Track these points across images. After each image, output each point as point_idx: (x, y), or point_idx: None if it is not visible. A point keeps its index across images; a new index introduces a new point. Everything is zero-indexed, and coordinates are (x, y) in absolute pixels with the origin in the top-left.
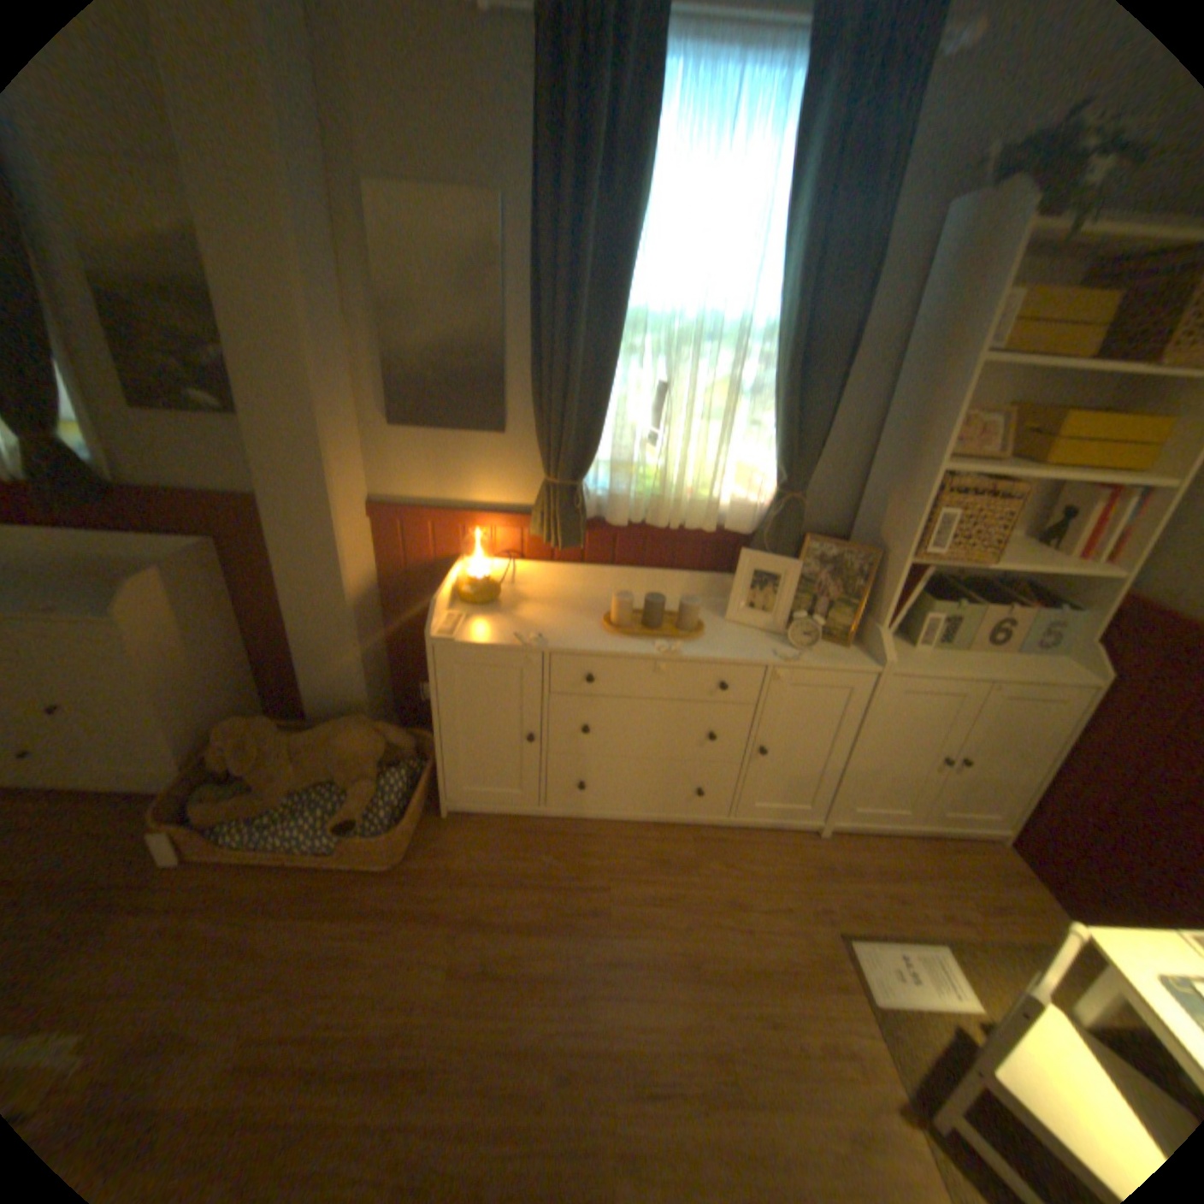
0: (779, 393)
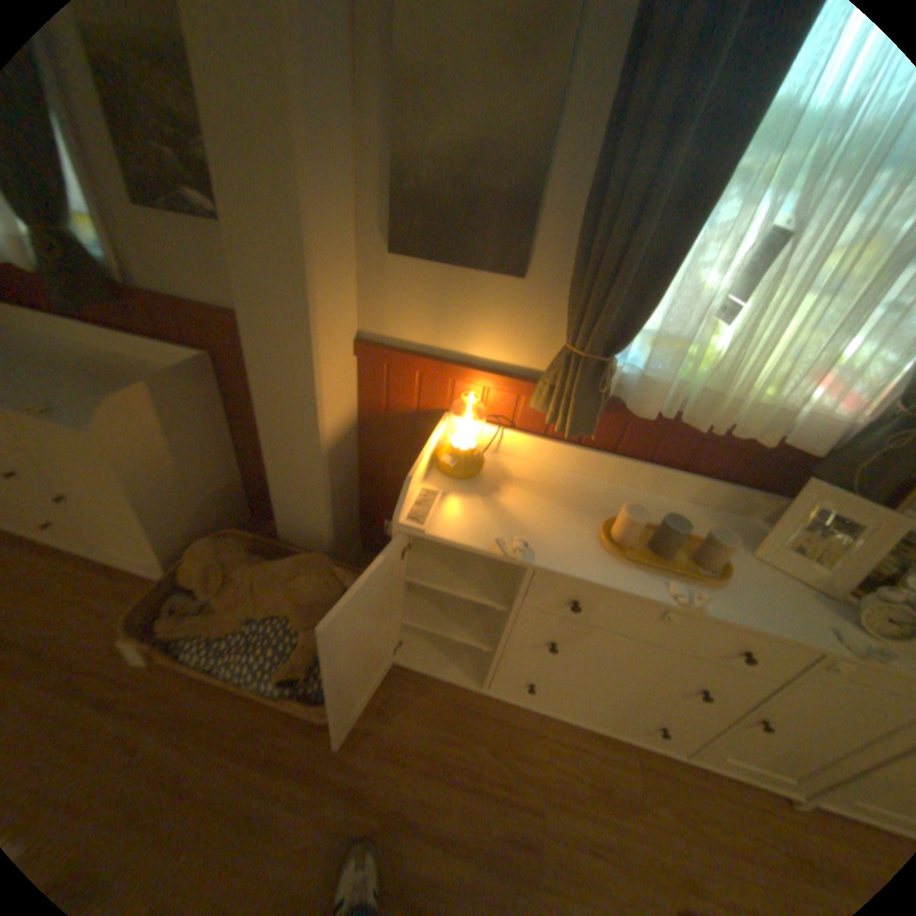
0: None
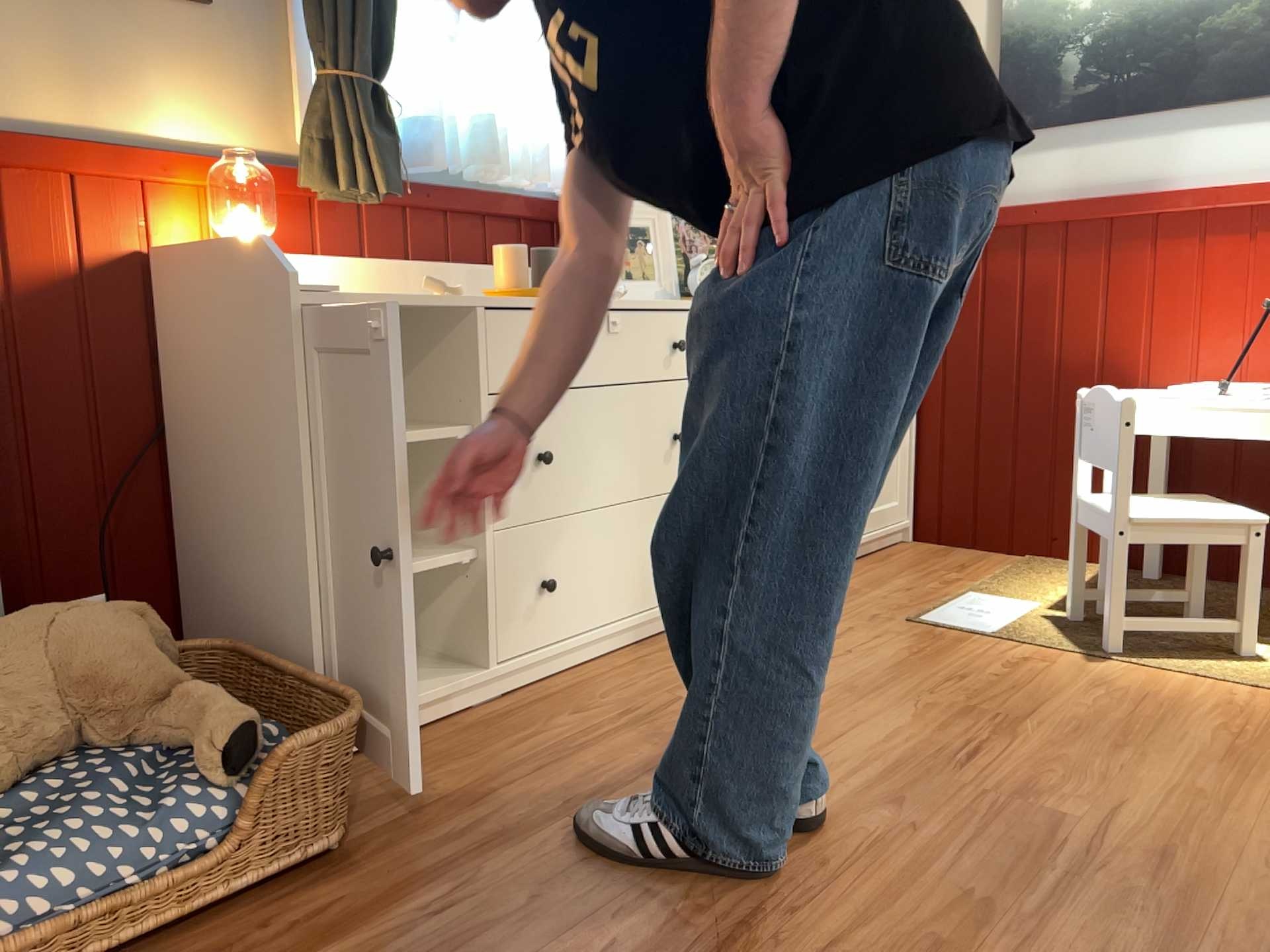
0: None
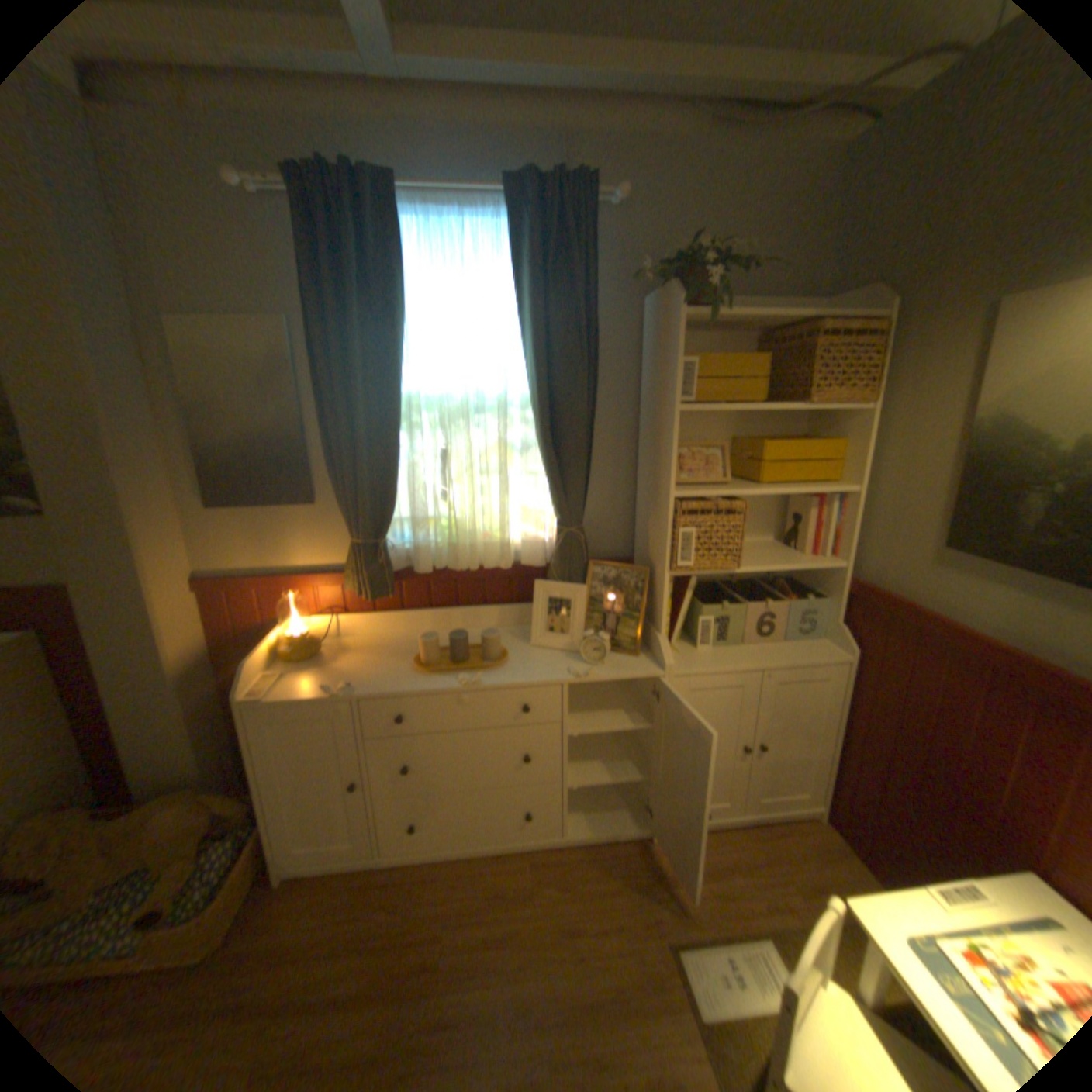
0: (540, 449)
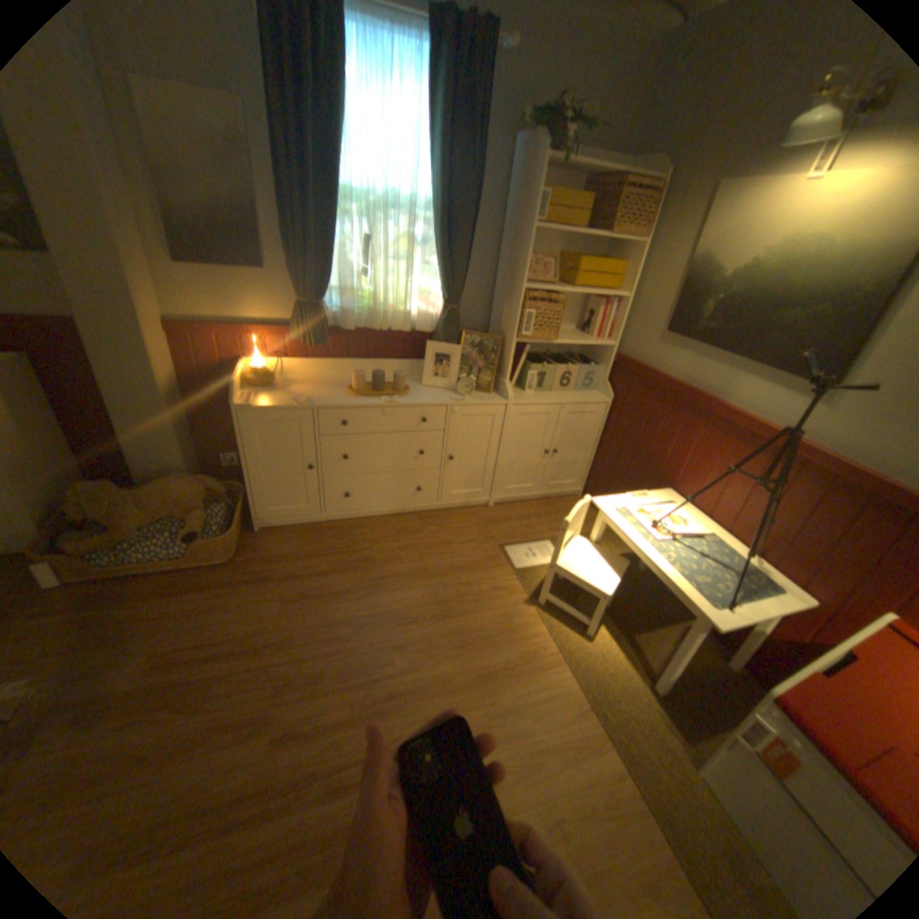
0: (437, 244)
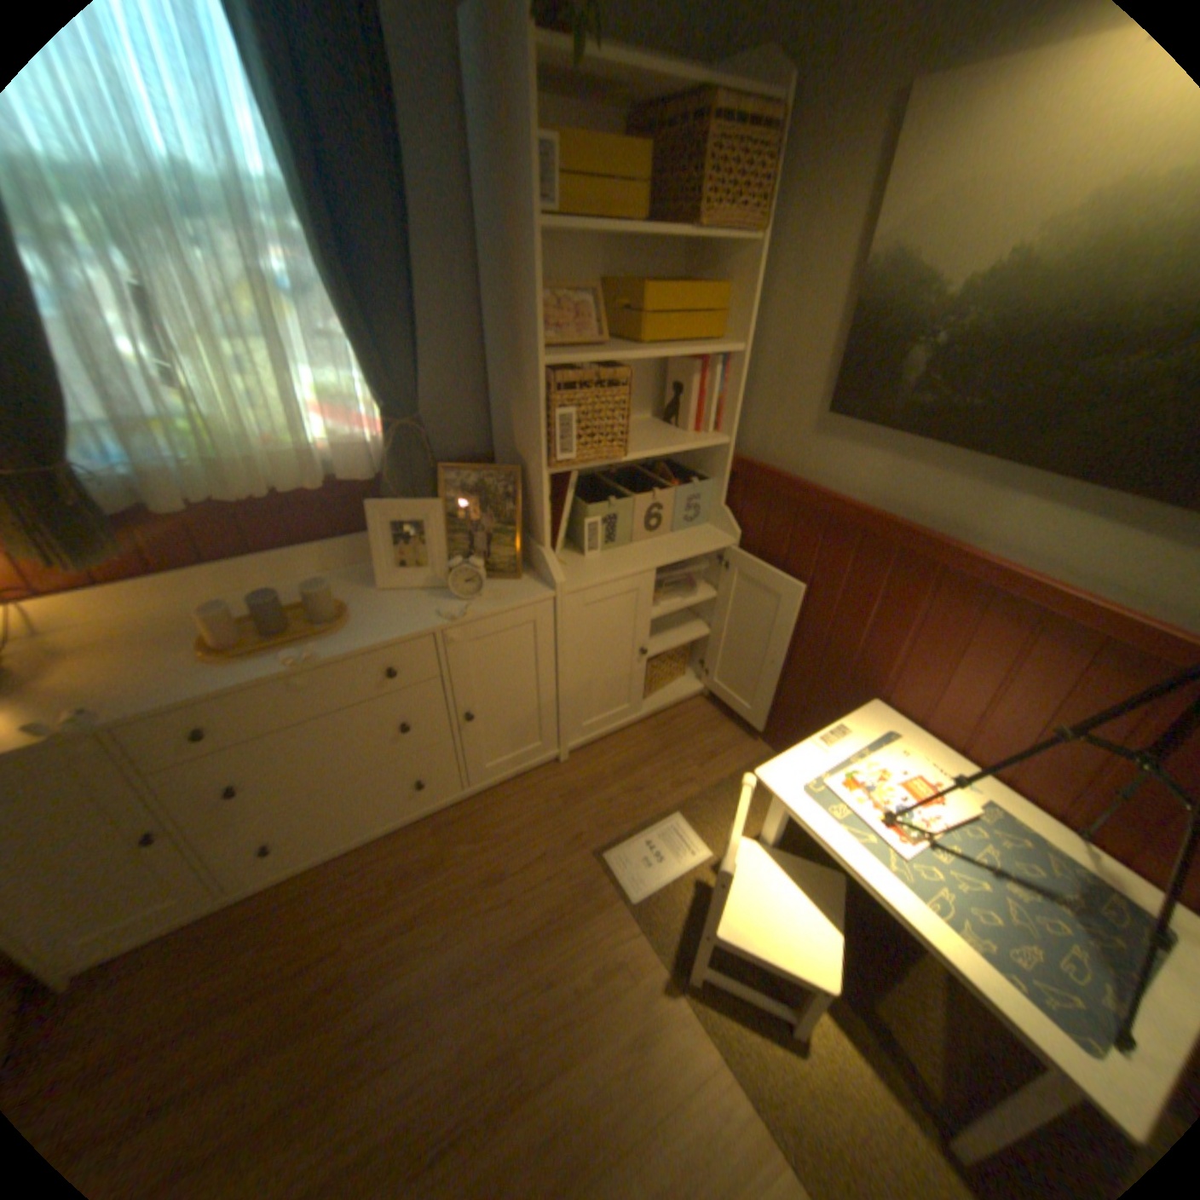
0: (330, 289)
